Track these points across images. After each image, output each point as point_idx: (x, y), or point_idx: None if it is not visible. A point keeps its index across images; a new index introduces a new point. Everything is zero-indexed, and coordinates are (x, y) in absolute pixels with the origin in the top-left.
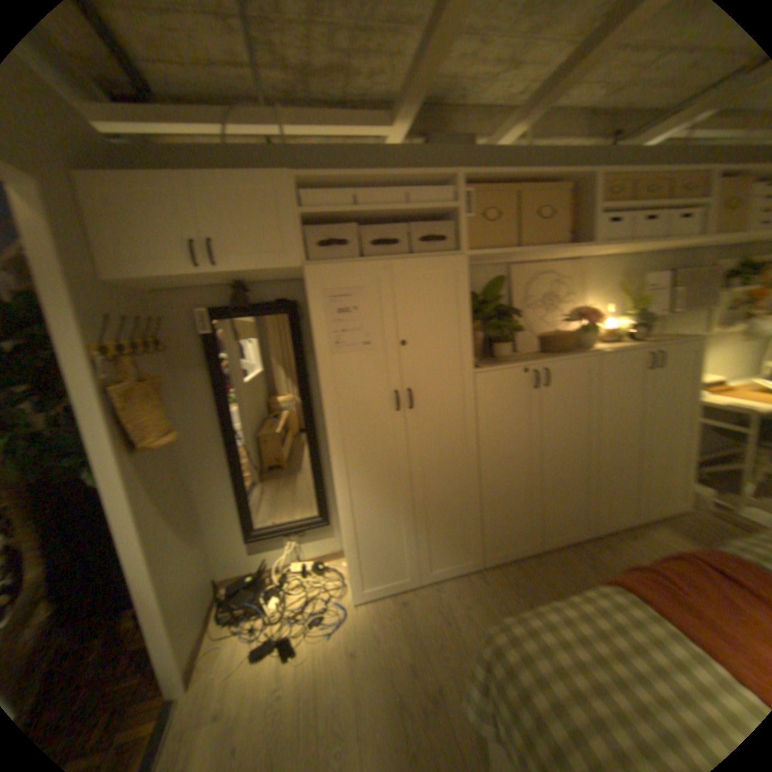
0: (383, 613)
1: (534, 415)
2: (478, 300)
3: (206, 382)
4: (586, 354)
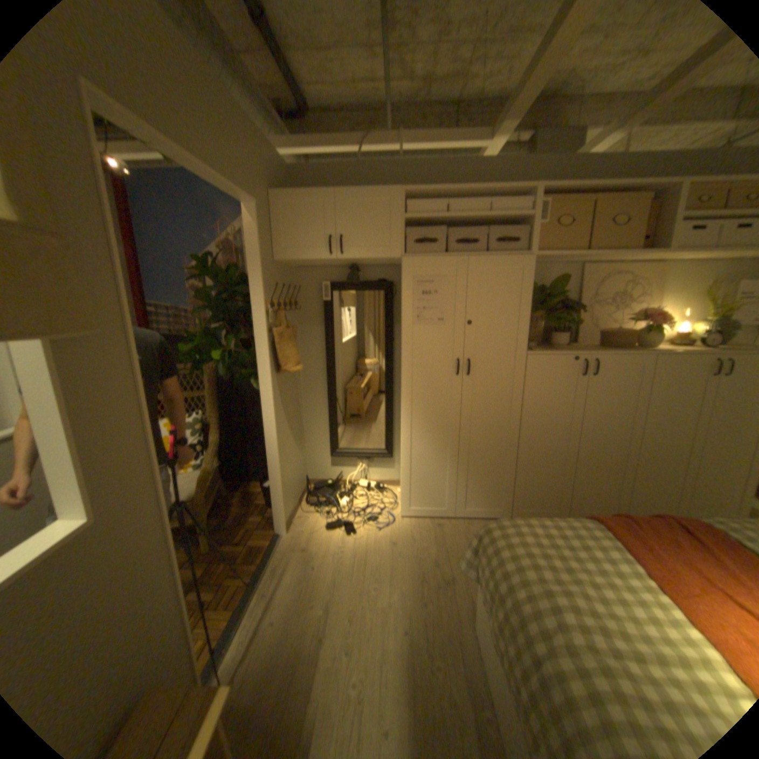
0: (422, 526)
1: (580, 399)
2: (544, 293)
3: (320, 335)
4: (641, 351)
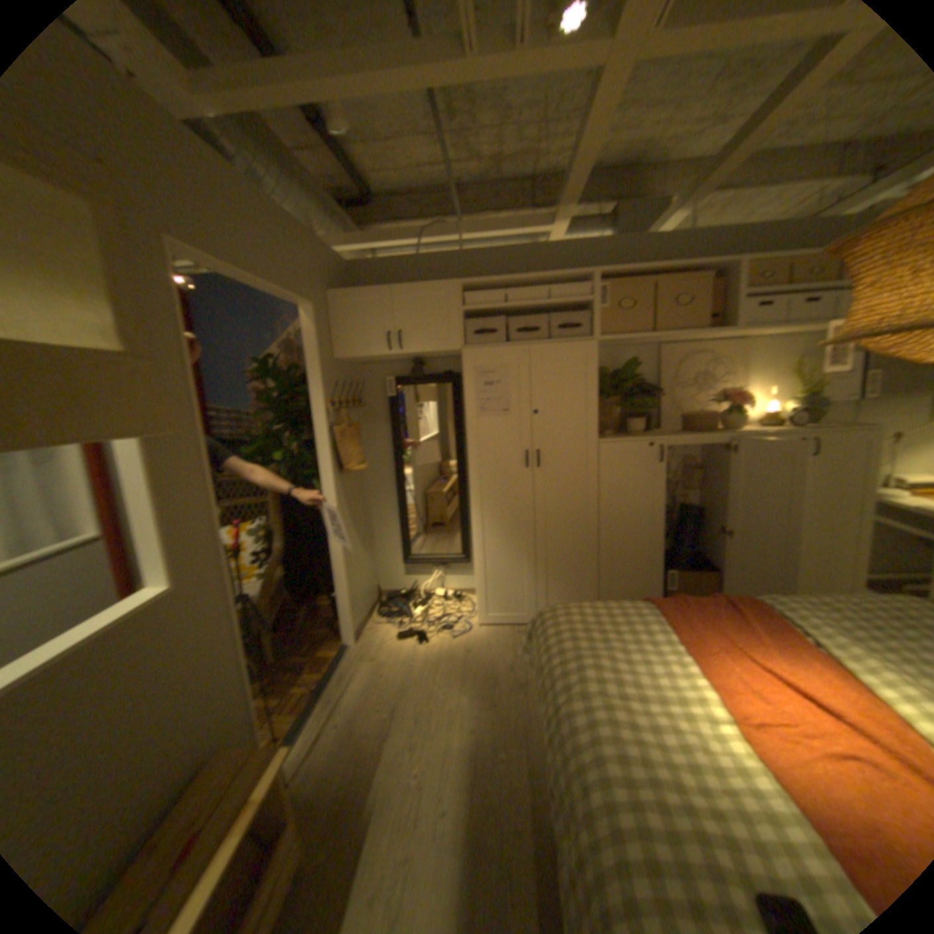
0: (499, 634)
1: (661, 489)
2: (616, 378)
3: (386, 433)
4: (719, 434)
